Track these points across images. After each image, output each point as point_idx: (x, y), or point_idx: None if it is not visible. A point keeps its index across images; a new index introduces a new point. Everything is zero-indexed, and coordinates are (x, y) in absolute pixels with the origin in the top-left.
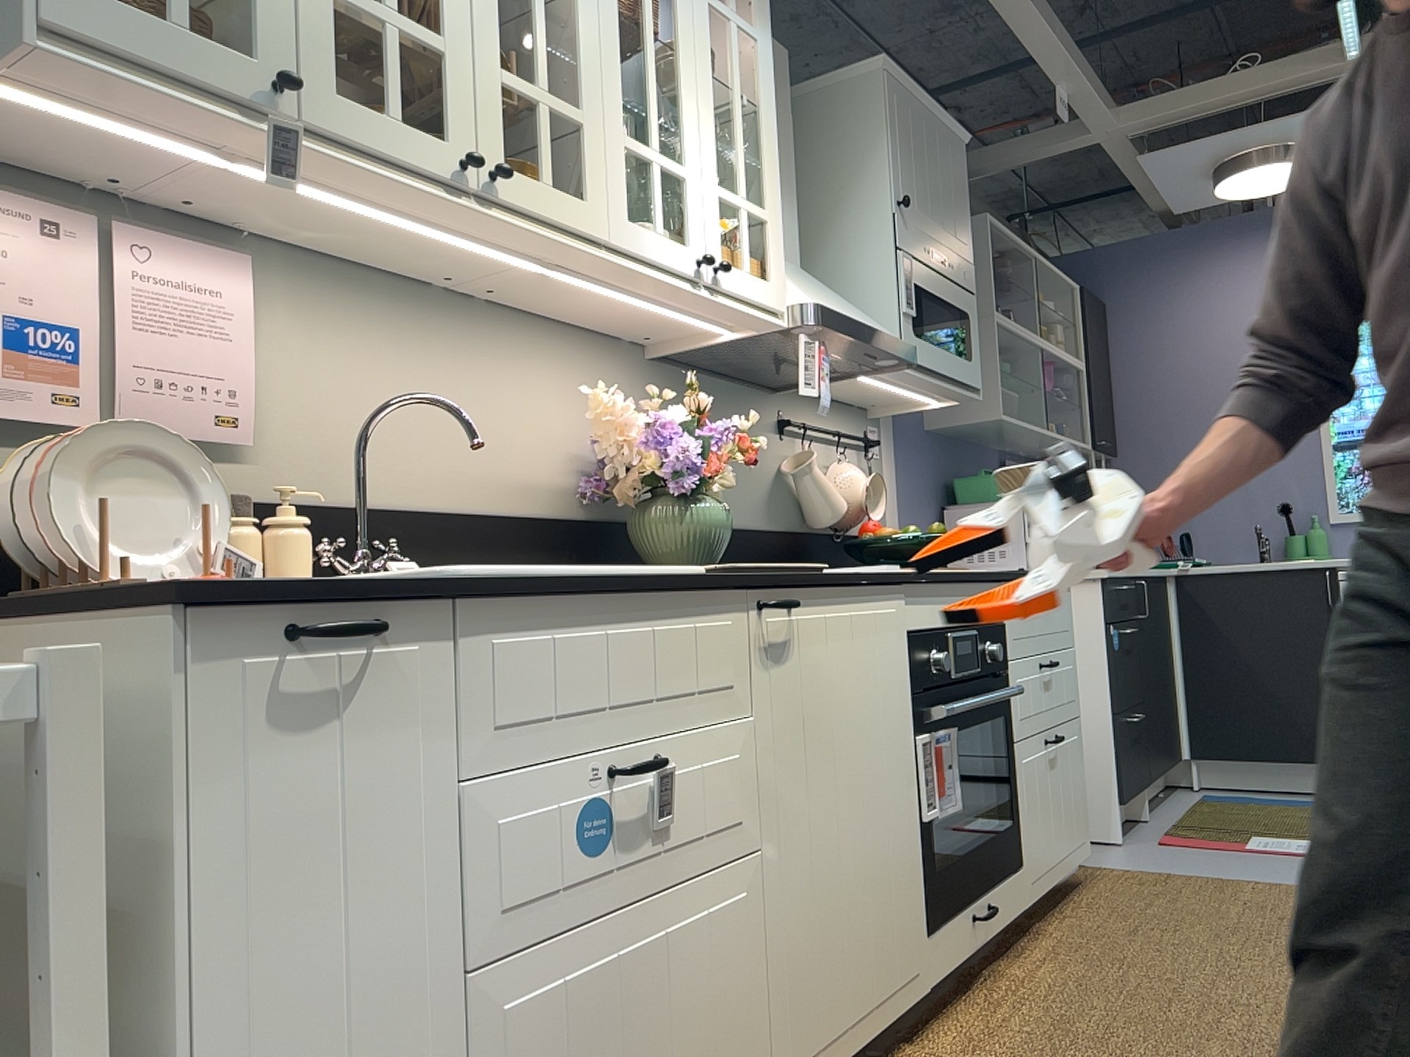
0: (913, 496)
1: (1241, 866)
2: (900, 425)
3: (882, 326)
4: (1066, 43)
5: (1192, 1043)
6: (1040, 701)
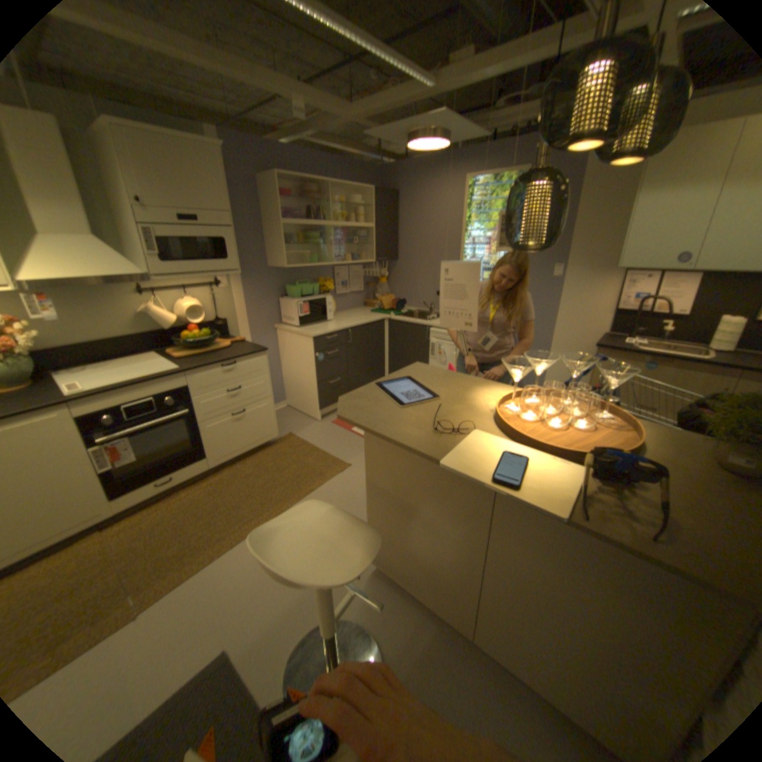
0: (255, 296)
1: (333, 441)
2: (243, 269)
3: (120, 267)
4: (273, 79)
5: (173, 543)
6: (225, 403)
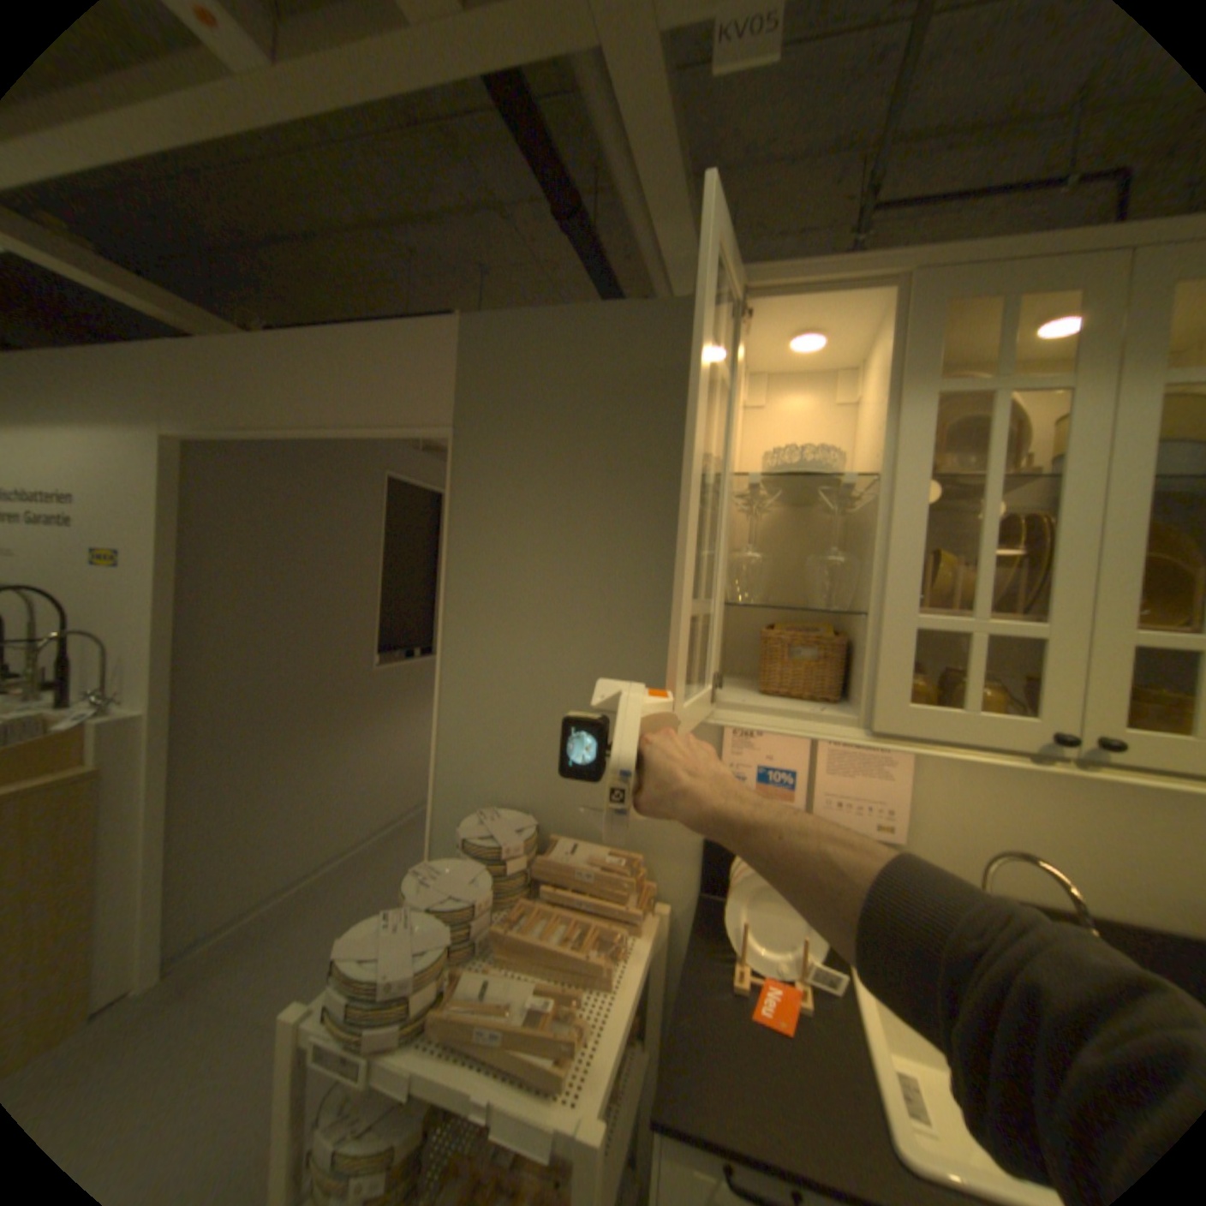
0: None
1: None
2: None
3: None
4: None
5: None
6: None
